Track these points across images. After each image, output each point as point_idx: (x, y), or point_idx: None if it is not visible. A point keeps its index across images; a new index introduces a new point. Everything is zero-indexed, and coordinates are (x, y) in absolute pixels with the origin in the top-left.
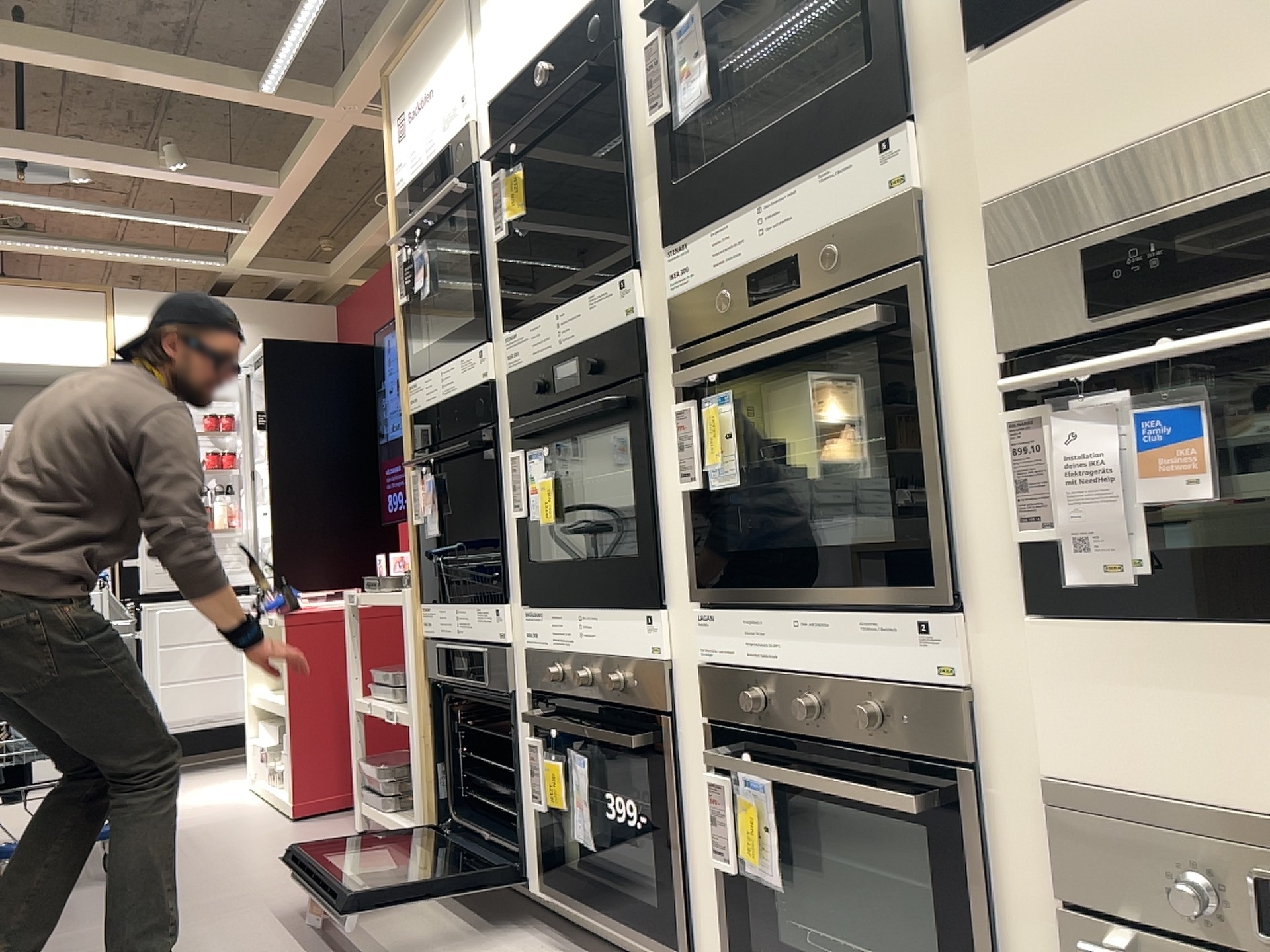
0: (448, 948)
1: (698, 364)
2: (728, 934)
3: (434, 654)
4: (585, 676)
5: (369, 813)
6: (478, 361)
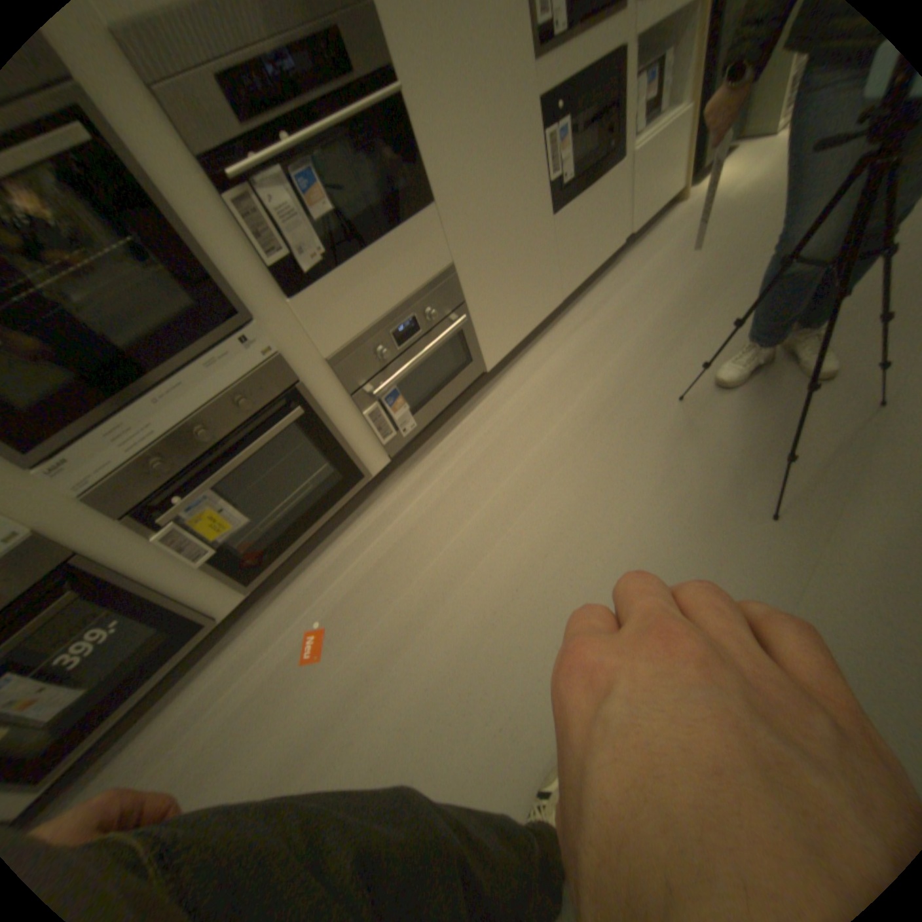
0: None
1: None
2: (224, 582)
3: None
4: None
5: None
6: None
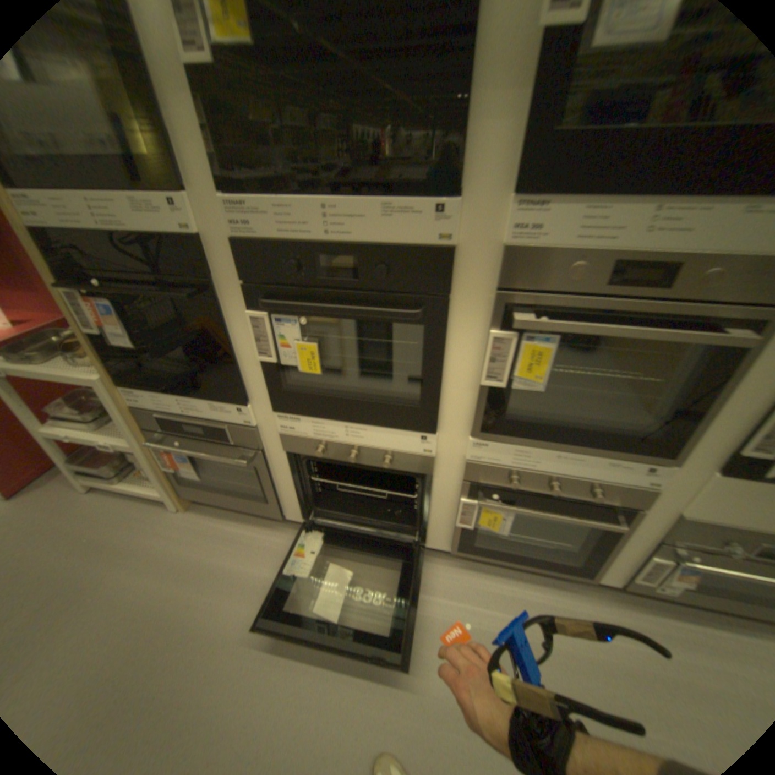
0: (259, 568)
1: (527, 307)
2: (452, 538)
3: (149, 419)
4: (356, 456)
5: (92, 486)
6: (169, 209)
